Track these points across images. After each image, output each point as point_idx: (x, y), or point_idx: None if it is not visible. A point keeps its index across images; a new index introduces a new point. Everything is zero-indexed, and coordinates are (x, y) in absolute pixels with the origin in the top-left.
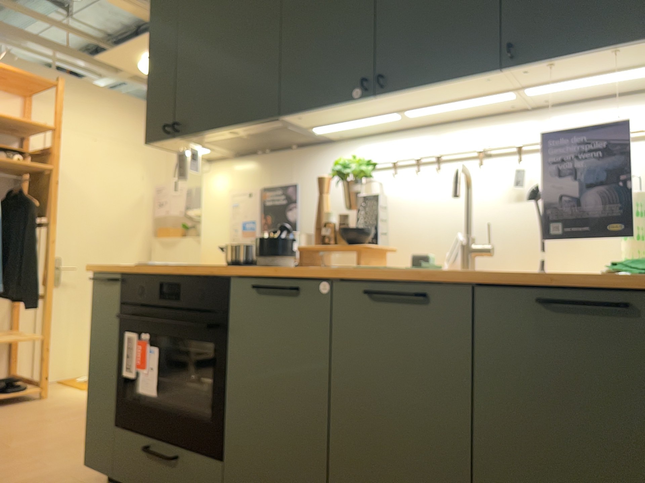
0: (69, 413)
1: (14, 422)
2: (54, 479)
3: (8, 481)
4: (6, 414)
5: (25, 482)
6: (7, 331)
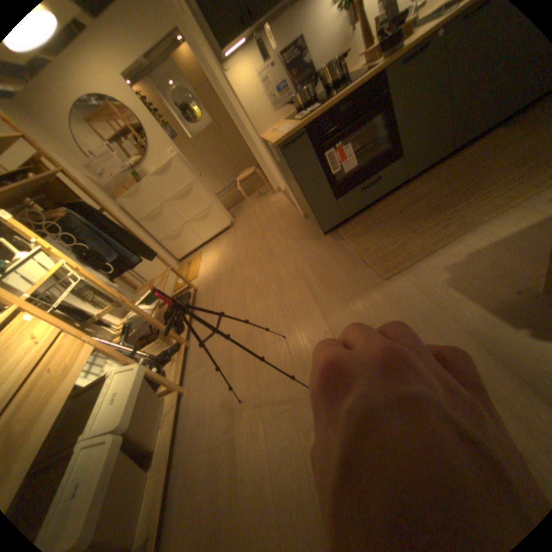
0: (226, 272)
1: (222, 290)
2: (308, 252)
3: (299, 267)
4: (207, 297)
5: (304, 261)
6: (137, 288)
